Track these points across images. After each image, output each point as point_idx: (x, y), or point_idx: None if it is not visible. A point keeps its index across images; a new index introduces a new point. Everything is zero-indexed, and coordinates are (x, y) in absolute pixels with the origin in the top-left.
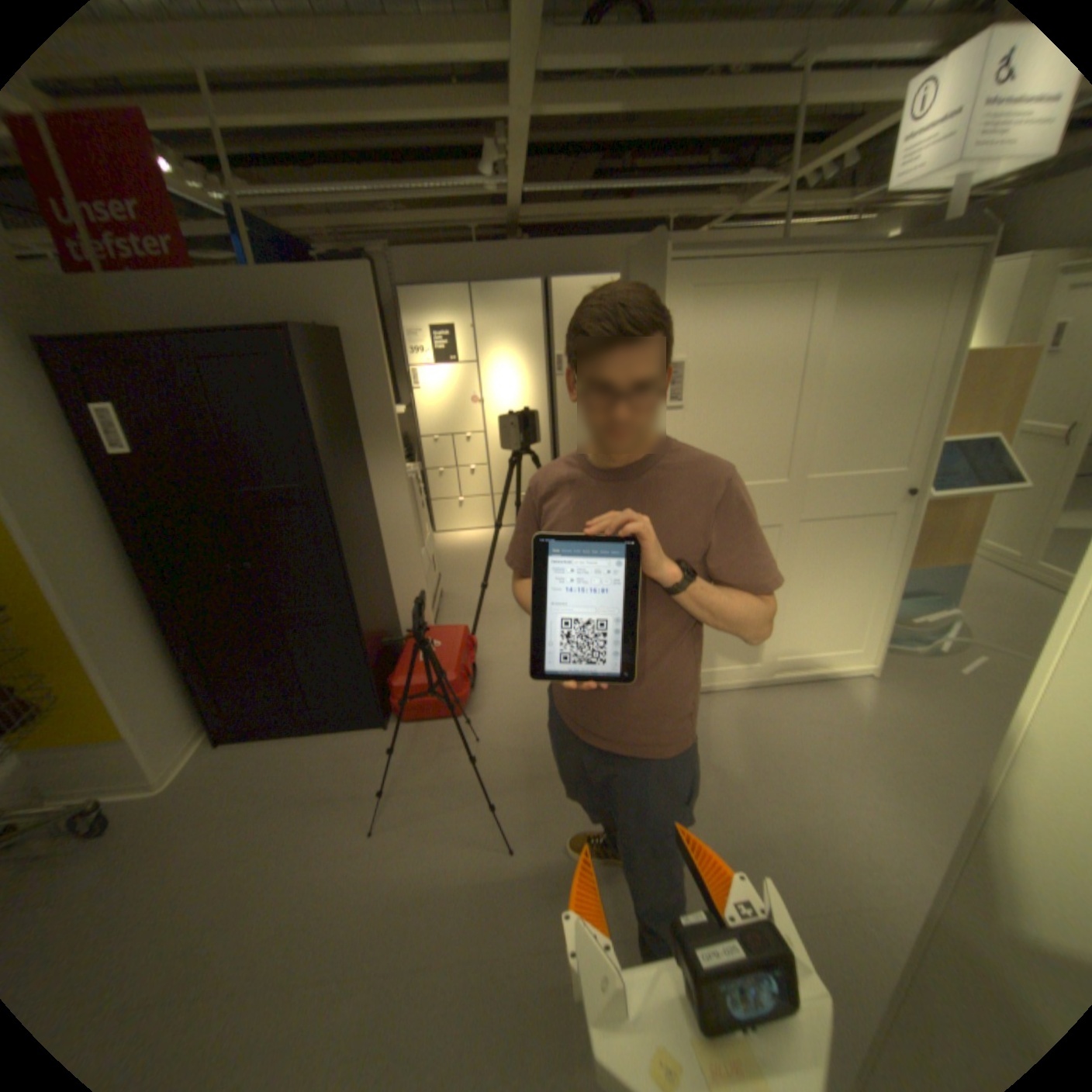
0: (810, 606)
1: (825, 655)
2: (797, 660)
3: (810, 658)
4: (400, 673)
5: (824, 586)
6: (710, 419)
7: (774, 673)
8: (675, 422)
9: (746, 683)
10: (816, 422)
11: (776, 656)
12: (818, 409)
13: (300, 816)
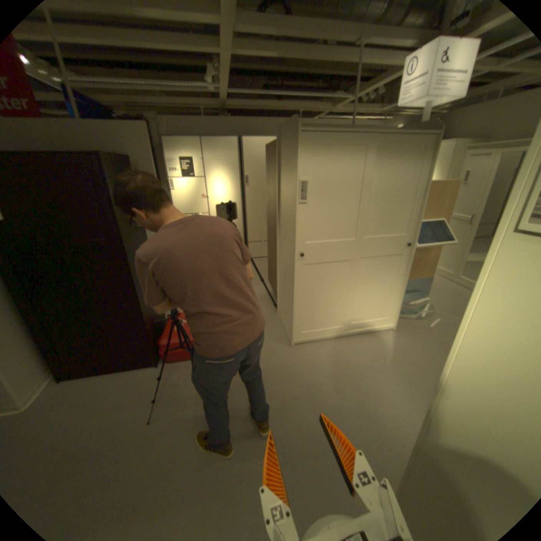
0: (365, 297)
1: (371, 320)
2: (359, 323)
3: (365, 322)
4: (164, 337)
5: (371, 288)
6: (319, 209)
7: (349, 329)
8: (303, 210)
9: (337, 335)
10: (367, 212)
11: (350, 321)
12: (368, 206)
13: (108, 416)
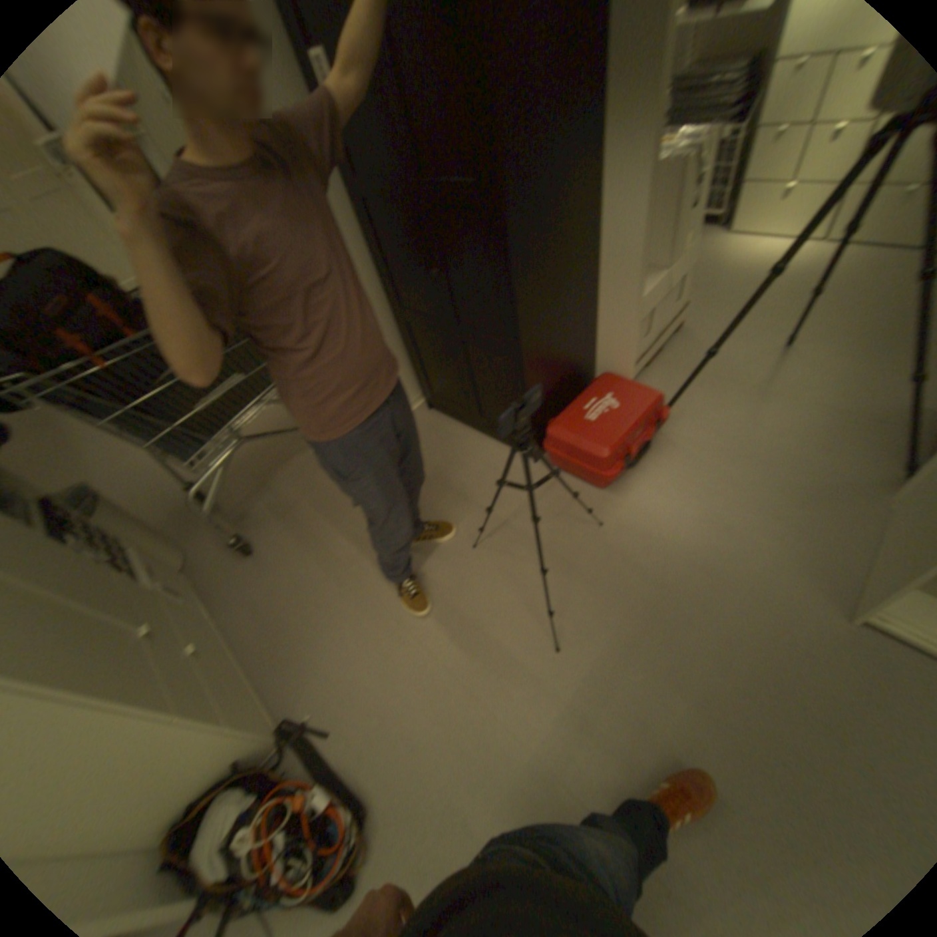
0: None
1: None
2: None
3: None
4: (558, 423)
5: None
6: None
7: None
8: None
9: None
10: None
11: None
12: None
13: (444, 499)
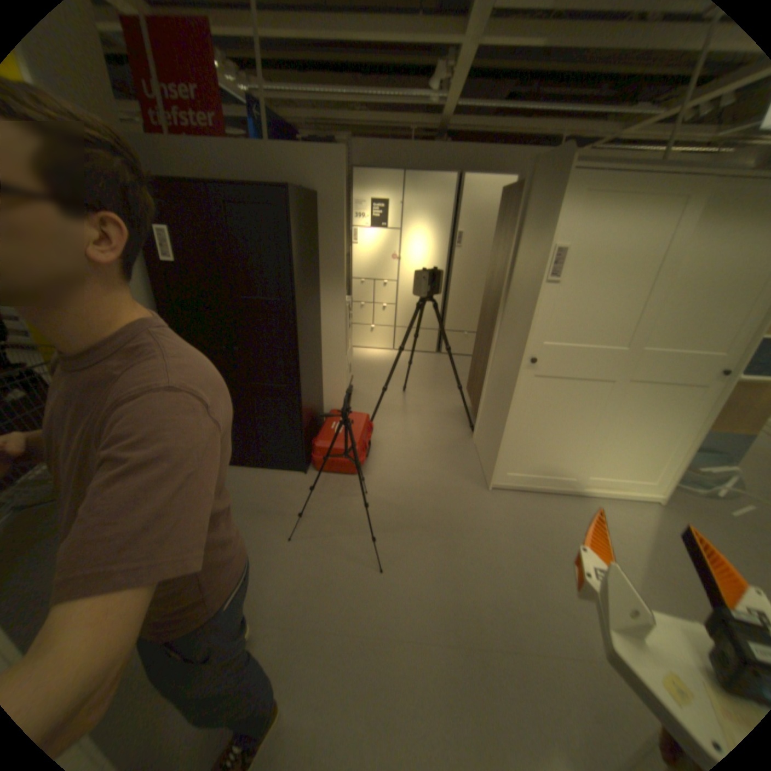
0: (623, 444)
1: (626, 481)
2: (604, 481)
3: (615, 482)
4: (321, 438)
5: (638, 431)
6: (578, 294)
7: (585, 487)
8: (551, 292)
9: (563, 490)
10: (661, 308)
11: (589, 475)
12: (665, 298)
13: (246, 518)
